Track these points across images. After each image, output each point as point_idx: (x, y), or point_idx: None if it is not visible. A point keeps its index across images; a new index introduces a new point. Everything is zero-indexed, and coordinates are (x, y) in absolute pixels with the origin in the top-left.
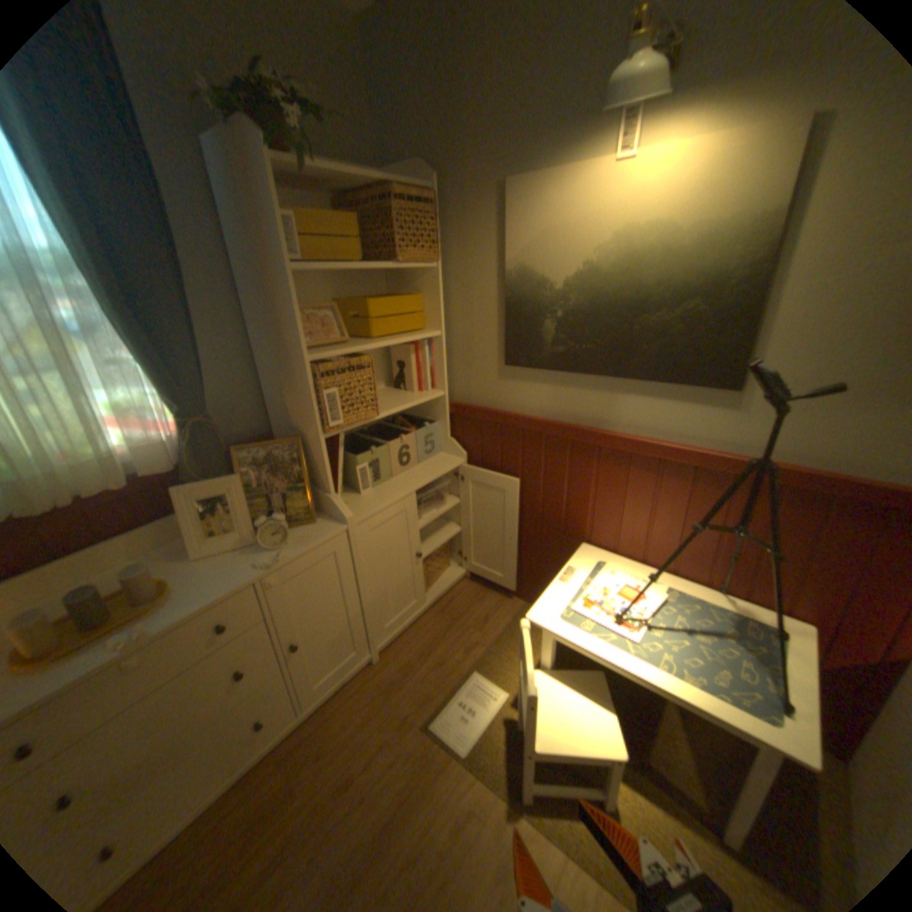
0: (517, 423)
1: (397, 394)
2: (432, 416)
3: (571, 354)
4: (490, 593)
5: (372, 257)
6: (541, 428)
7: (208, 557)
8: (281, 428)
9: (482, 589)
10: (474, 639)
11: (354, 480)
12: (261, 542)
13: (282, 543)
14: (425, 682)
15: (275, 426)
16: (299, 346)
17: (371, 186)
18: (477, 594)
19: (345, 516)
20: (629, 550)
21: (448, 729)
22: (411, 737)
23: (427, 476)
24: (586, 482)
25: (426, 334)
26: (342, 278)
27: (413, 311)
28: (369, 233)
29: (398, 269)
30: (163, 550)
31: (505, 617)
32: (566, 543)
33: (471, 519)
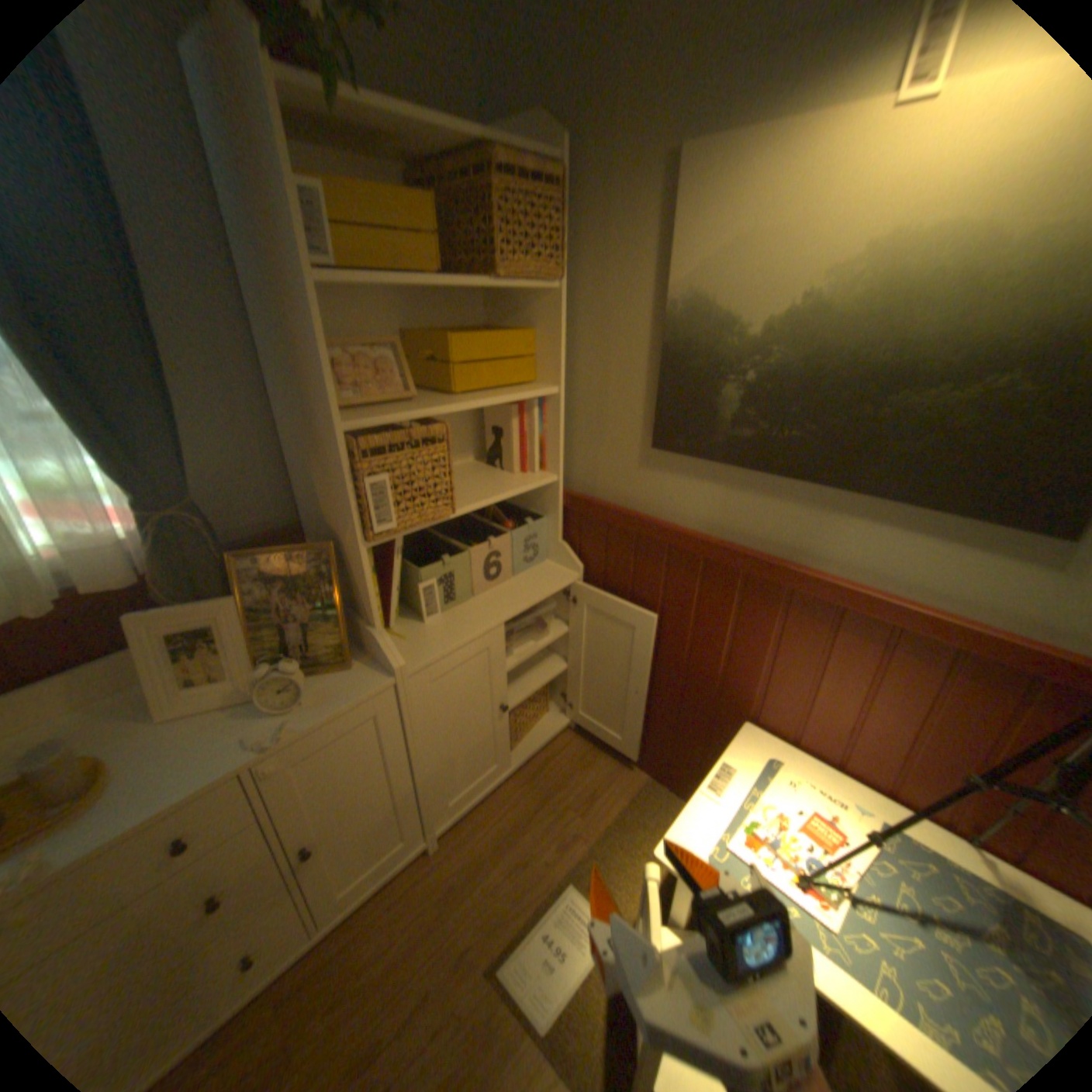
0: (663, 535)
1: (489, 475)
2: (538, 508)
3: (763, 443)
4: (601, 756)
5: (460, 268)
6: (700, 548)
7: (183, 718)
8: (313, 522)
9: (591, 749)
10: (574, 830)
11: (417, 600)
12: (261, 703)
13: (294, 705)
14: (499, 893)
15: (305, 517)
16: (329, 408)
17: (463, 152)
18: (583, 757)
19: (394, 664)
20: (820, 747)
21: (525, 980)
22: (470, 986)
23: (524, 598)
24: (763, 637)
25: (537, 390)
26: (417, 299)
27: (520, 355)
28: (457, 229)
29: (502, 290)
30: (126, 695)
31: (619, 797)
32: (719, 715)
33: (583, 655)
